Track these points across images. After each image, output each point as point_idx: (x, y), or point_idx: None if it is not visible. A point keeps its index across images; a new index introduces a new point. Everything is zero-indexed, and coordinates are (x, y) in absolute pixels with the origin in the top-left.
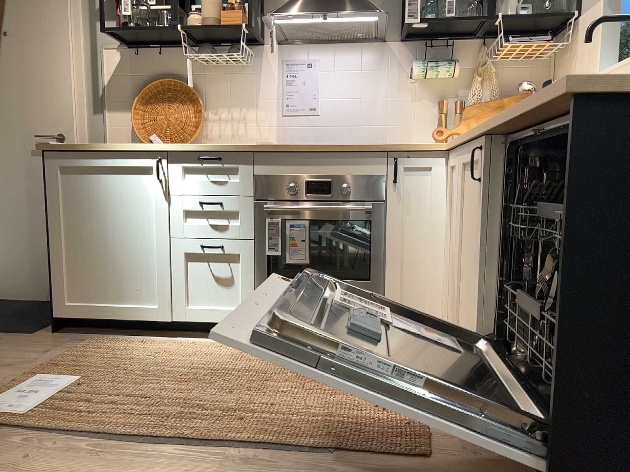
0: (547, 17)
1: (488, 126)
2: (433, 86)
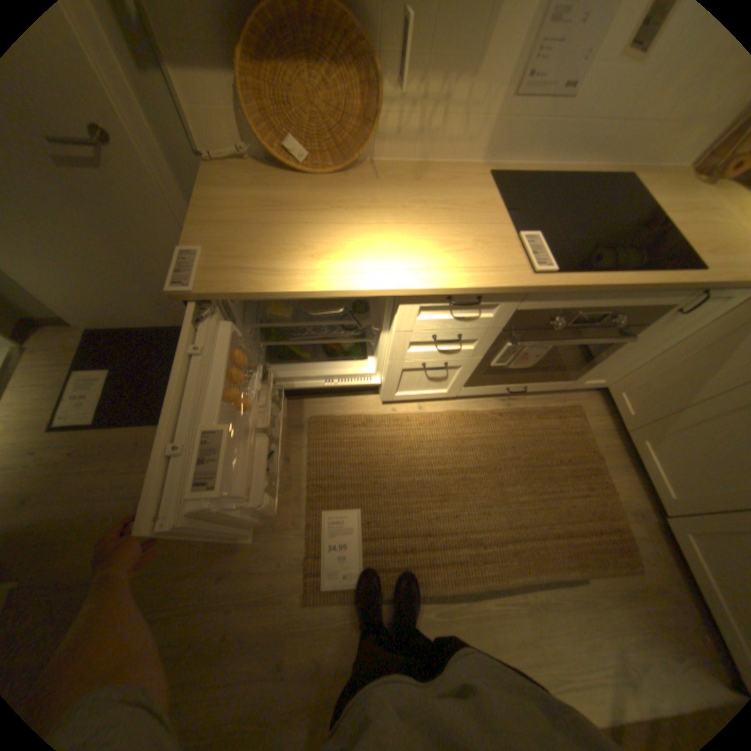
0: None
1: None
2: None
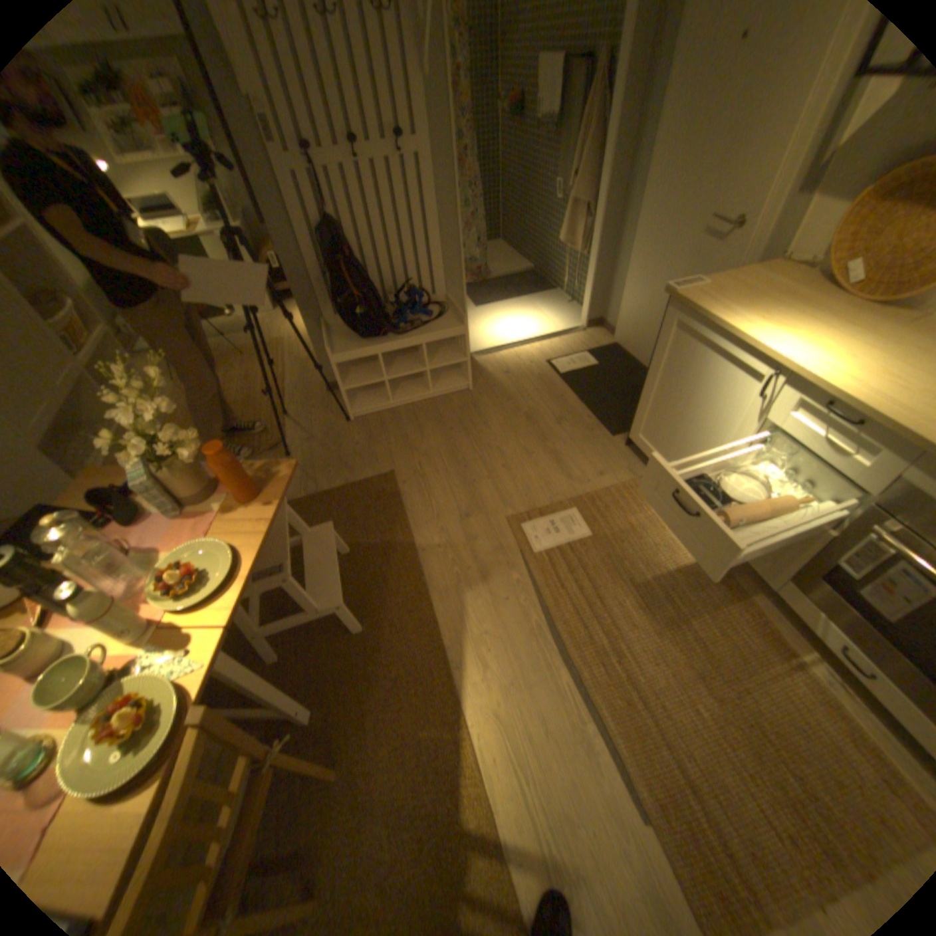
0: None
1: None
2: None
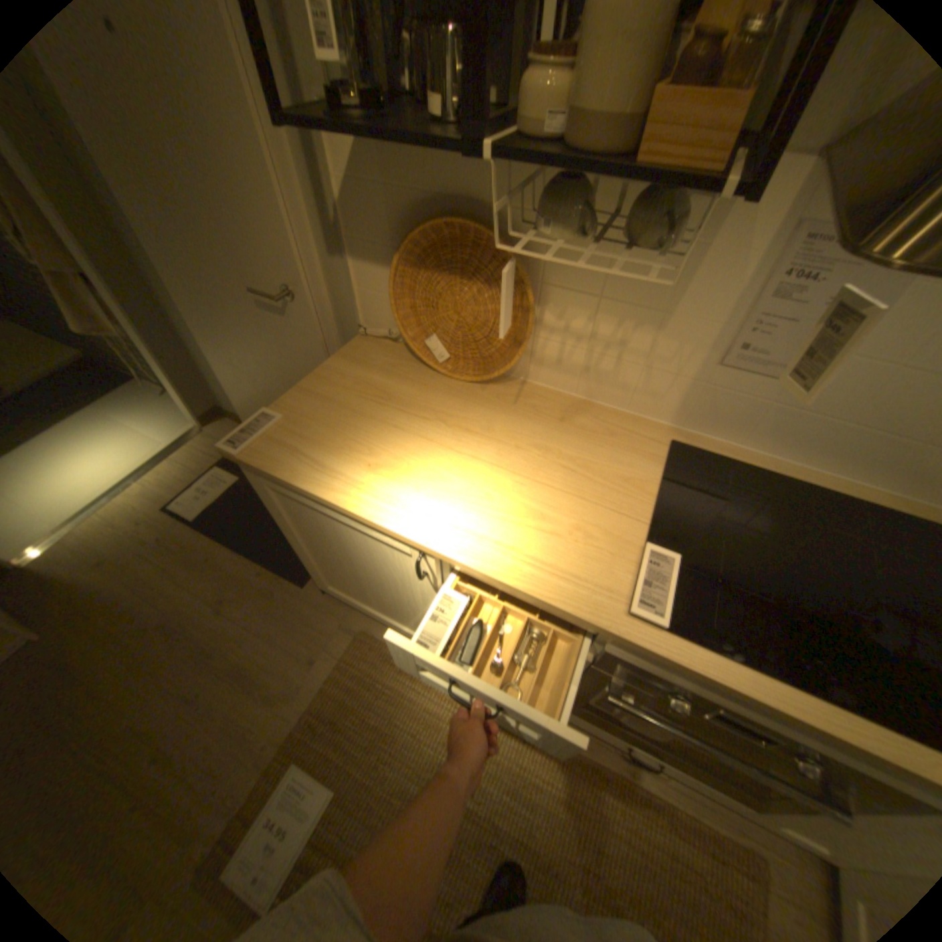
0: None
1: None
2: None
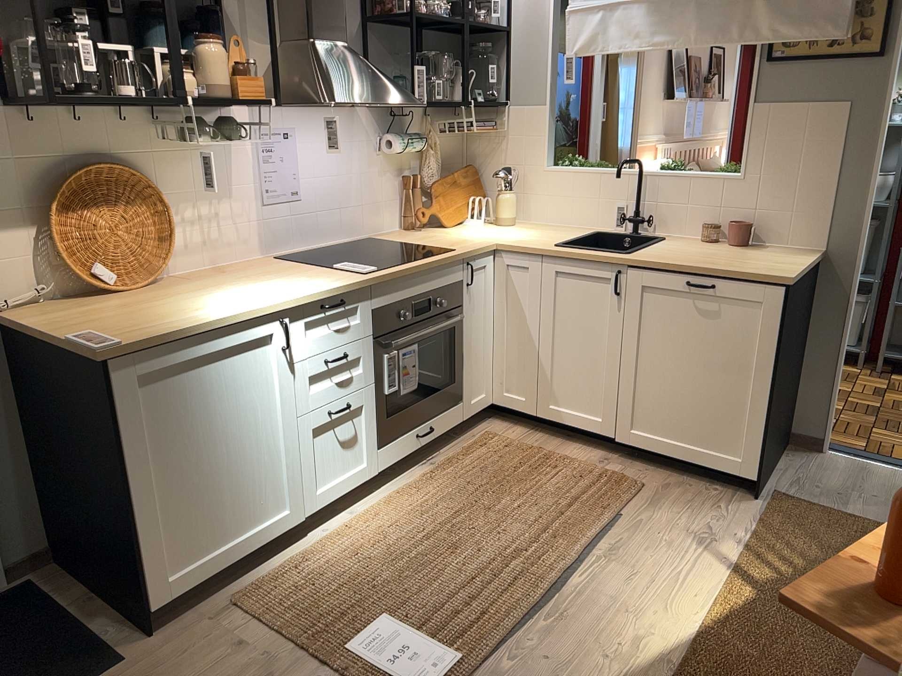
0: (492, 102)
1: (634, 259)
2: (394, 157)
